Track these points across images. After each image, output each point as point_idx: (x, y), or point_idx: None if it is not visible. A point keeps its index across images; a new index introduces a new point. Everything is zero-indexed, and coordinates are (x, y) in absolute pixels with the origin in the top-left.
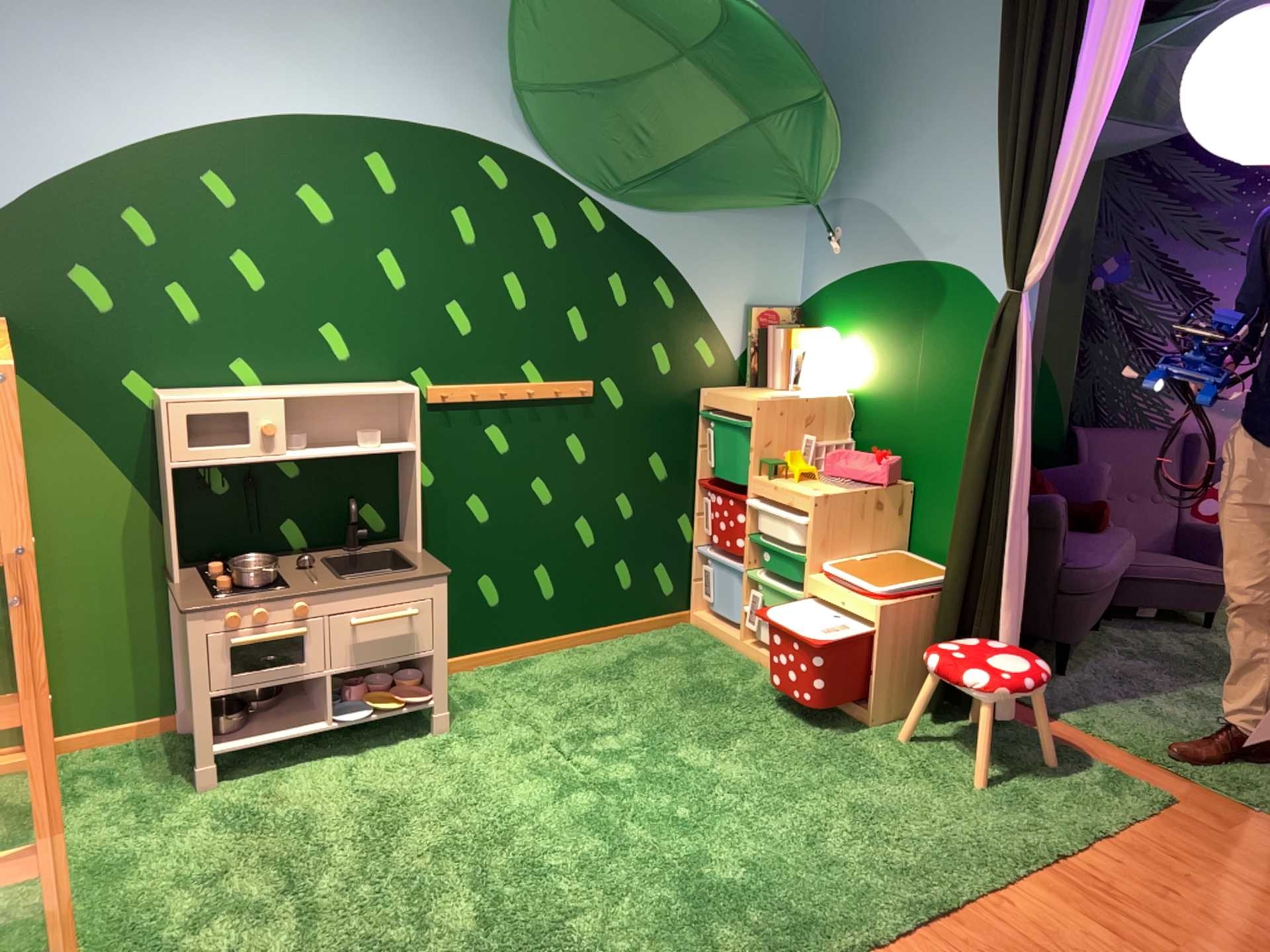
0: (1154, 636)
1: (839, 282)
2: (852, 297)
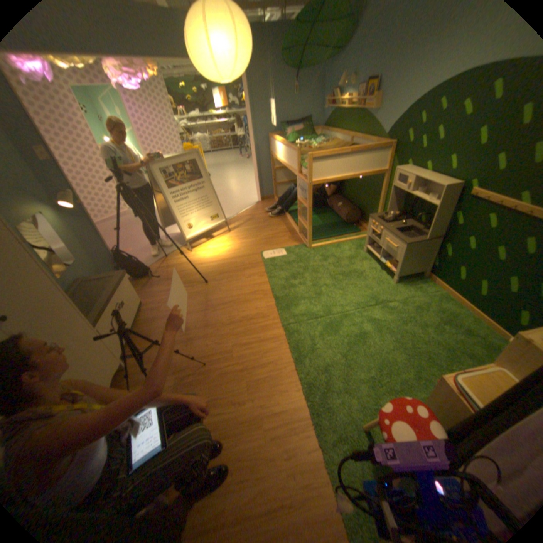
0: None
1: None
2: None
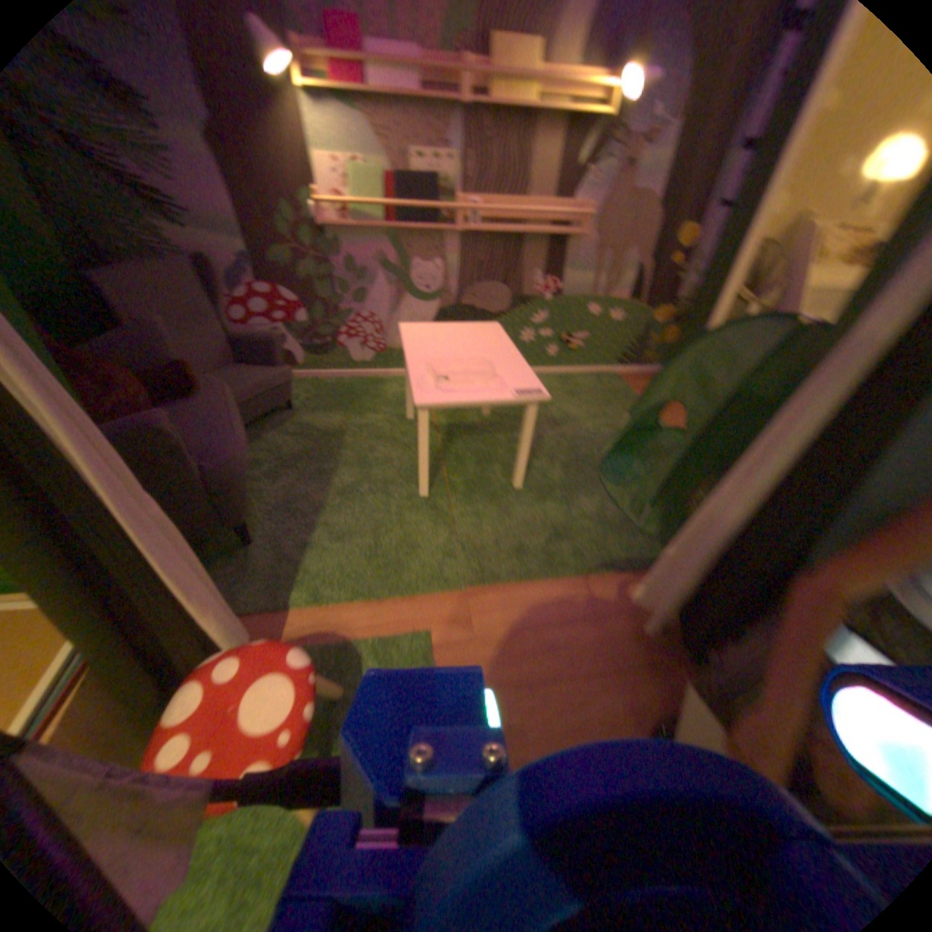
0: (276, 437)
1: None
2: None
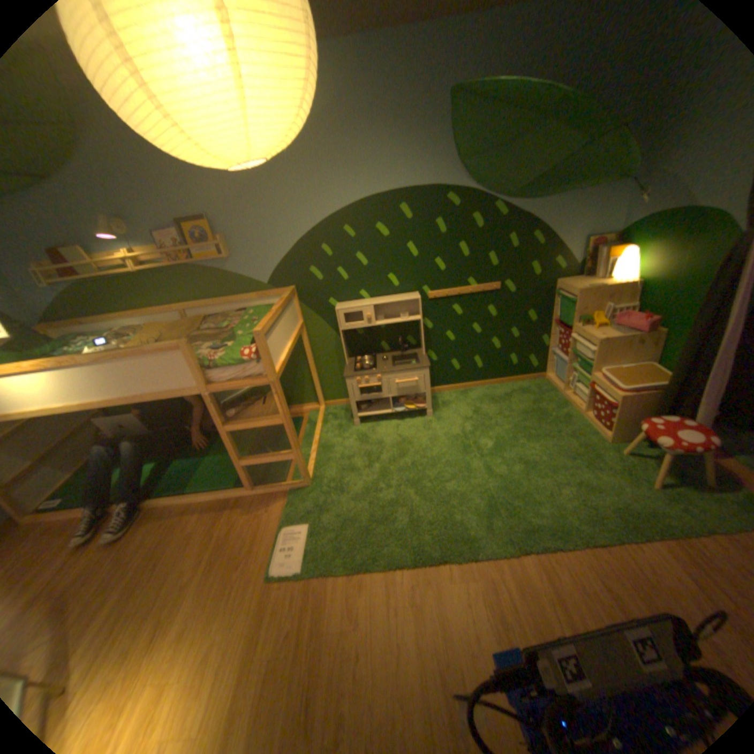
0: None
1: (647, 217)
2: (653, 226)
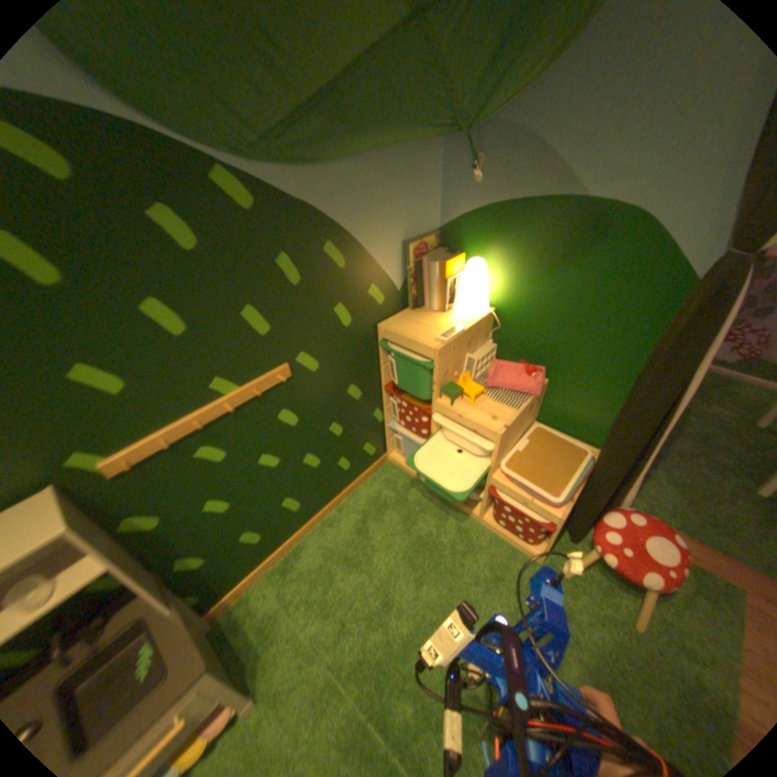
0: None
1: (488, 207)
2: (503, 223)
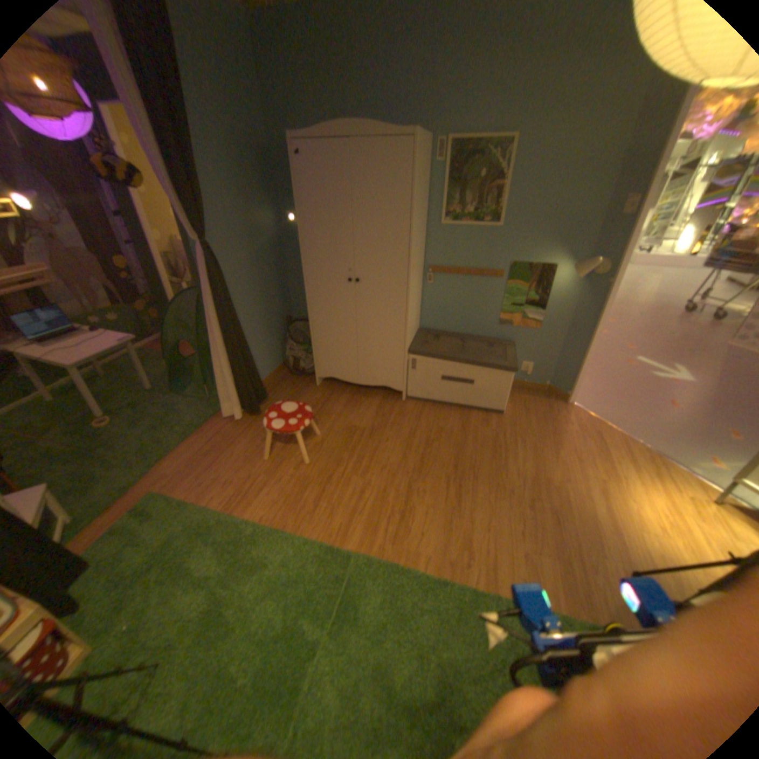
0: None
1: None
2: None
